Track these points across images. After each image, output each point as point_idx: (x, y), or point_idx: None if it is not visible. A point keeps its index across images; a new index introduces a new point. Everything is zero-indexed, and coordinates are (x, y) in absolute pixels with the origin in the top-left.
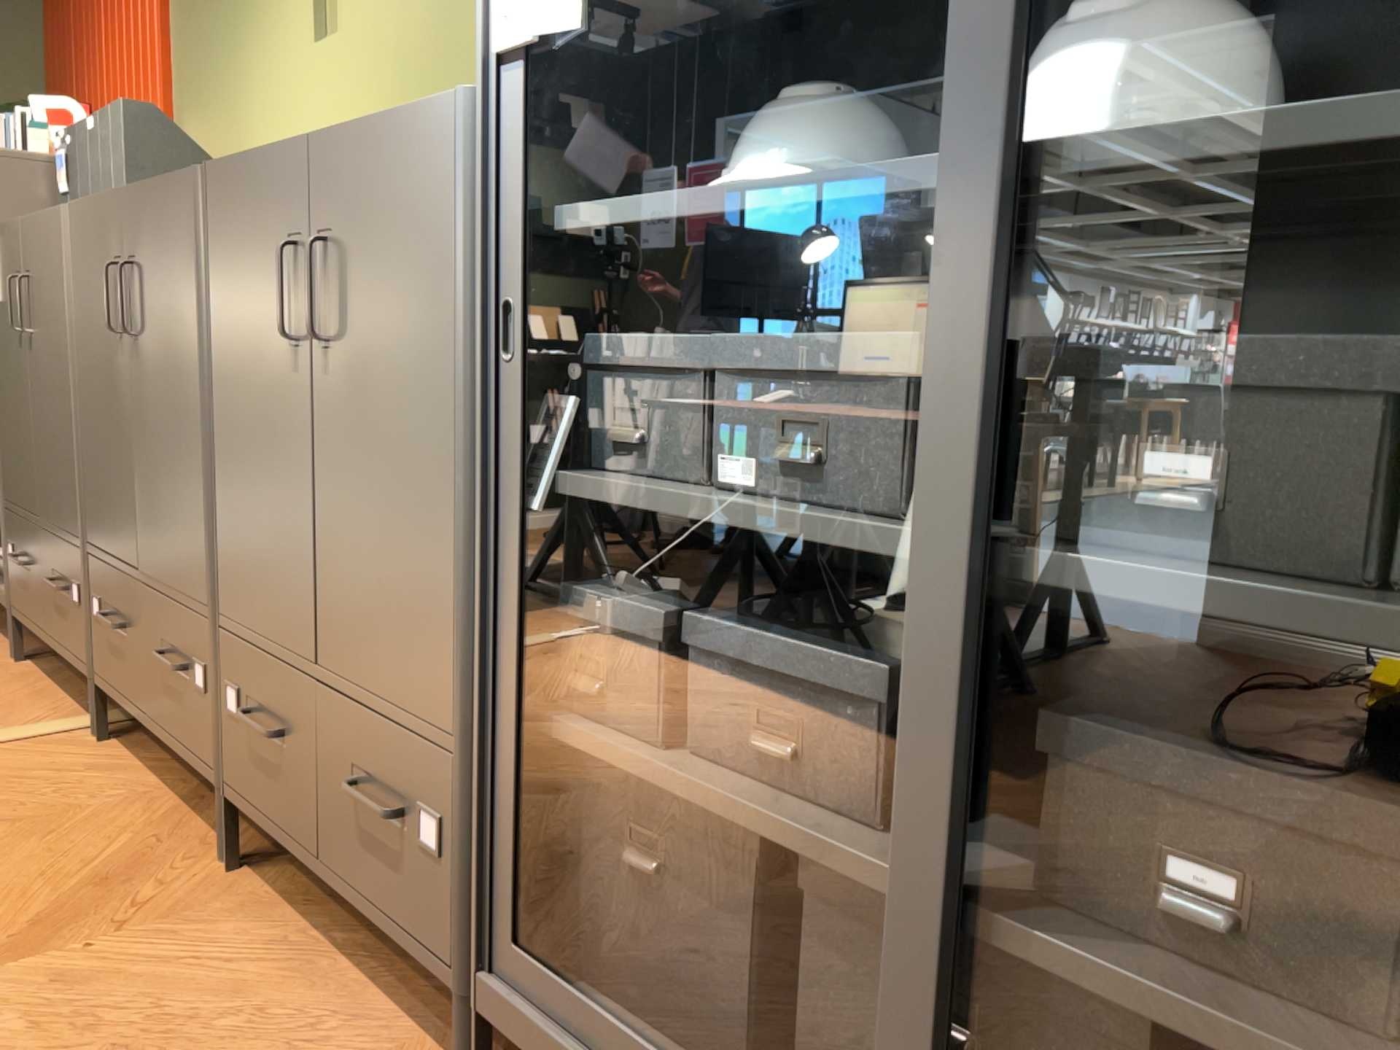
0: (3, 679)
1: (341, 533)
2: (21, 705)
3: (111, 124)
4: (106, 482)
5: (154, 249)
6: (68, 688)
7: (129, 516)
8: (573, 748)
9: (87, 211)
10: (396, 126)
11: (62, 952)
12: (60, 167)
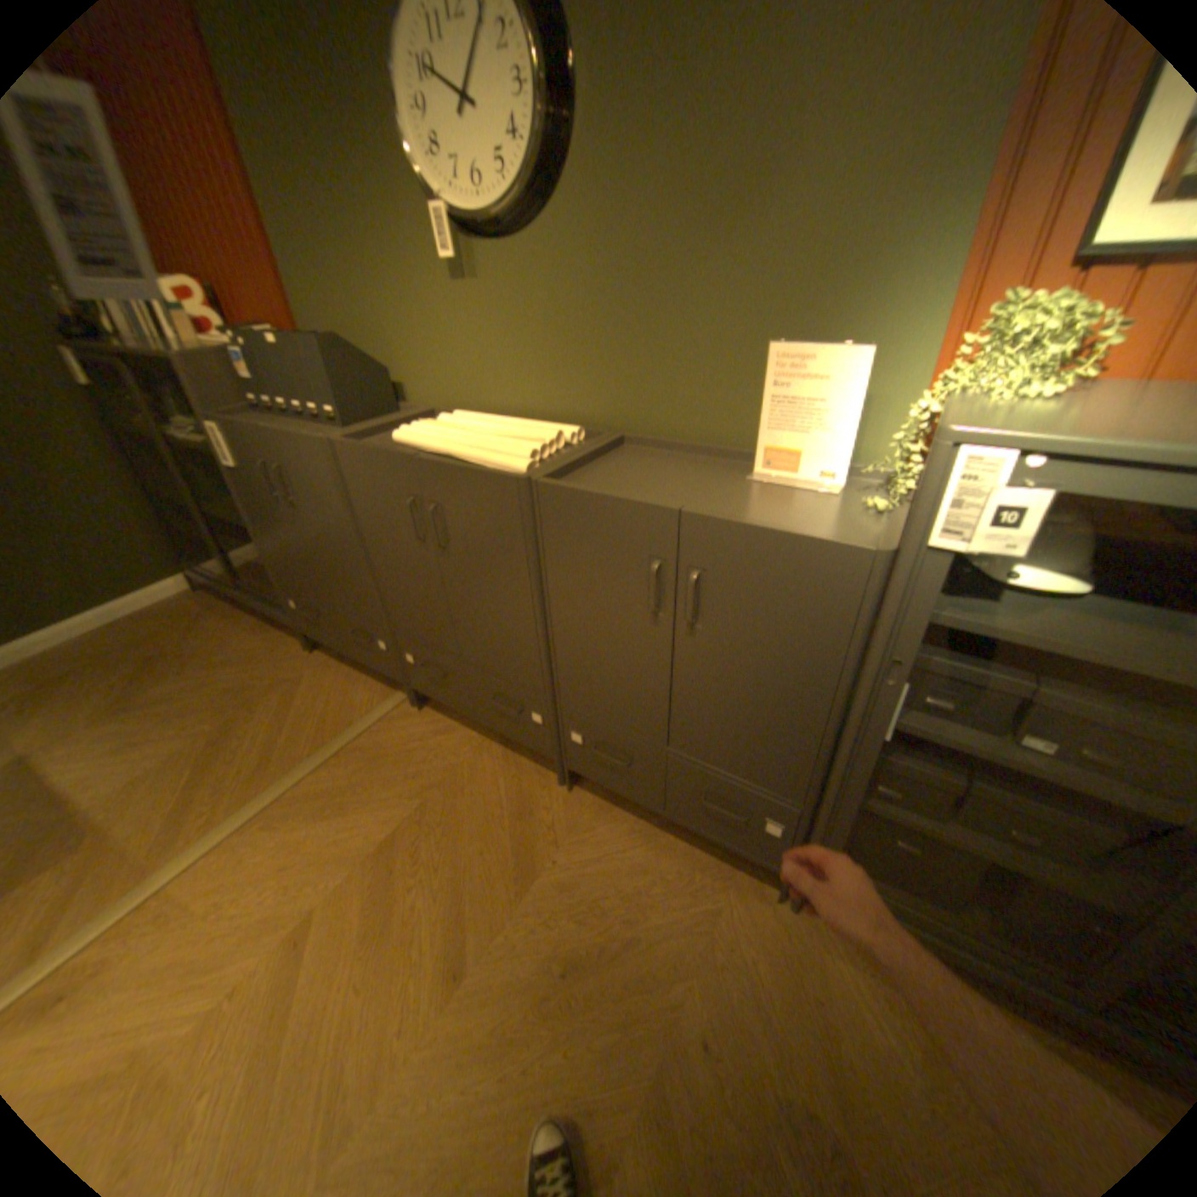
0: (318, 671)
1: (699, 706)
2: (349, 690)
3: (301, 347)
4: (414, 606)
5: (465, 507)
6: (361, 670)
7: (447, 631)
8: (878, 814)
9: (360, 452)
10: (794, 544)
11: (543, 866)
12: (231, 356)
